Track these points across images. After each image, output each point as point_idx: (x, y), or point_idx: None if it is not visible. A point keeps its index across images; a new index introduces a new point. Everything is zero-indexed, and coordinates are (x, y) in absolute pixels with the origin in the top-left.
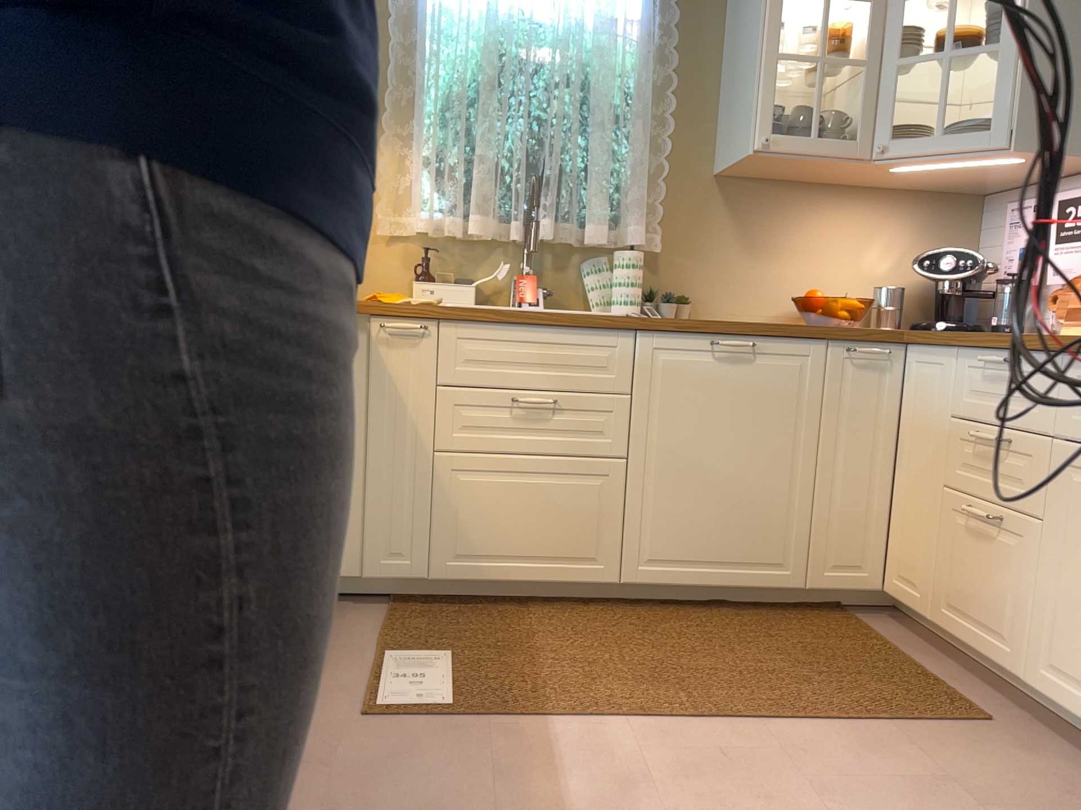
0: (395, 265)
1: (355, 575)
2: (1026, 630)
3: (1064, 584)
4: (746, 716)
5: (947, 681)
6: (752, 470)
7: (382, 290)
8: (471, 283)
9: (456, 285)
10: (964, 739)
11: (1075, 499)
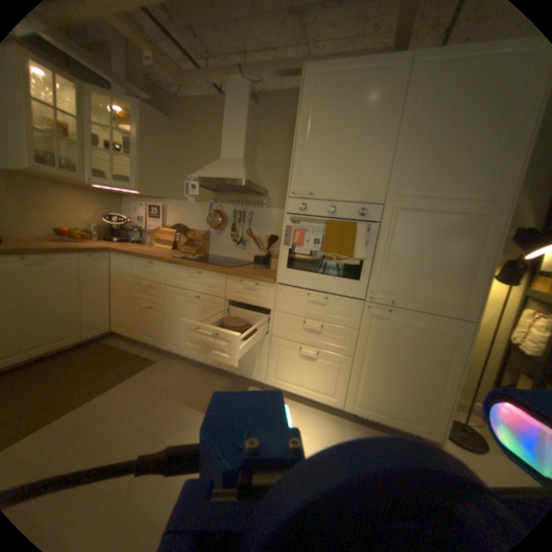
0: None
1: None
2: (160, 335)
3: (170, 322)
4: (78, 404)
5: (138, 355)
6: (50, 307)
7: None
8: None
9: None
10: (150, 372)
11: (171, 300)
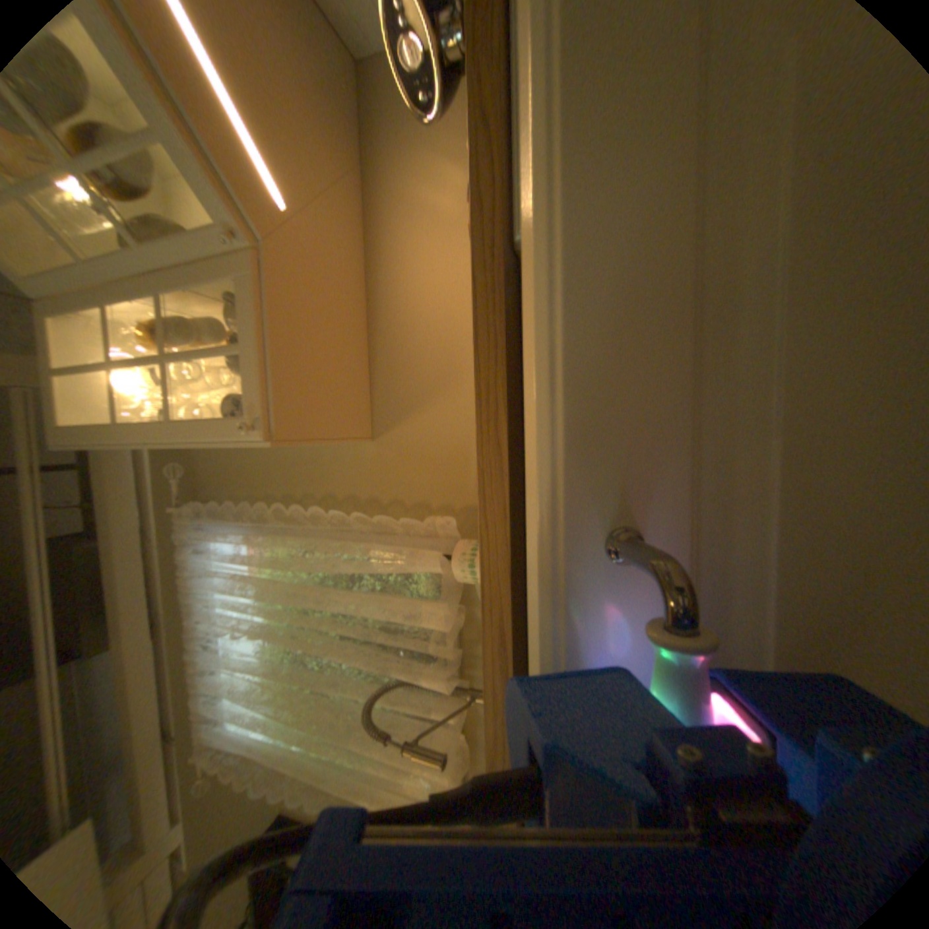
0: None
1: None
2: None
3: None
4: None
5: None
6: None
7: None
8: None
9: None
10: None
11: None
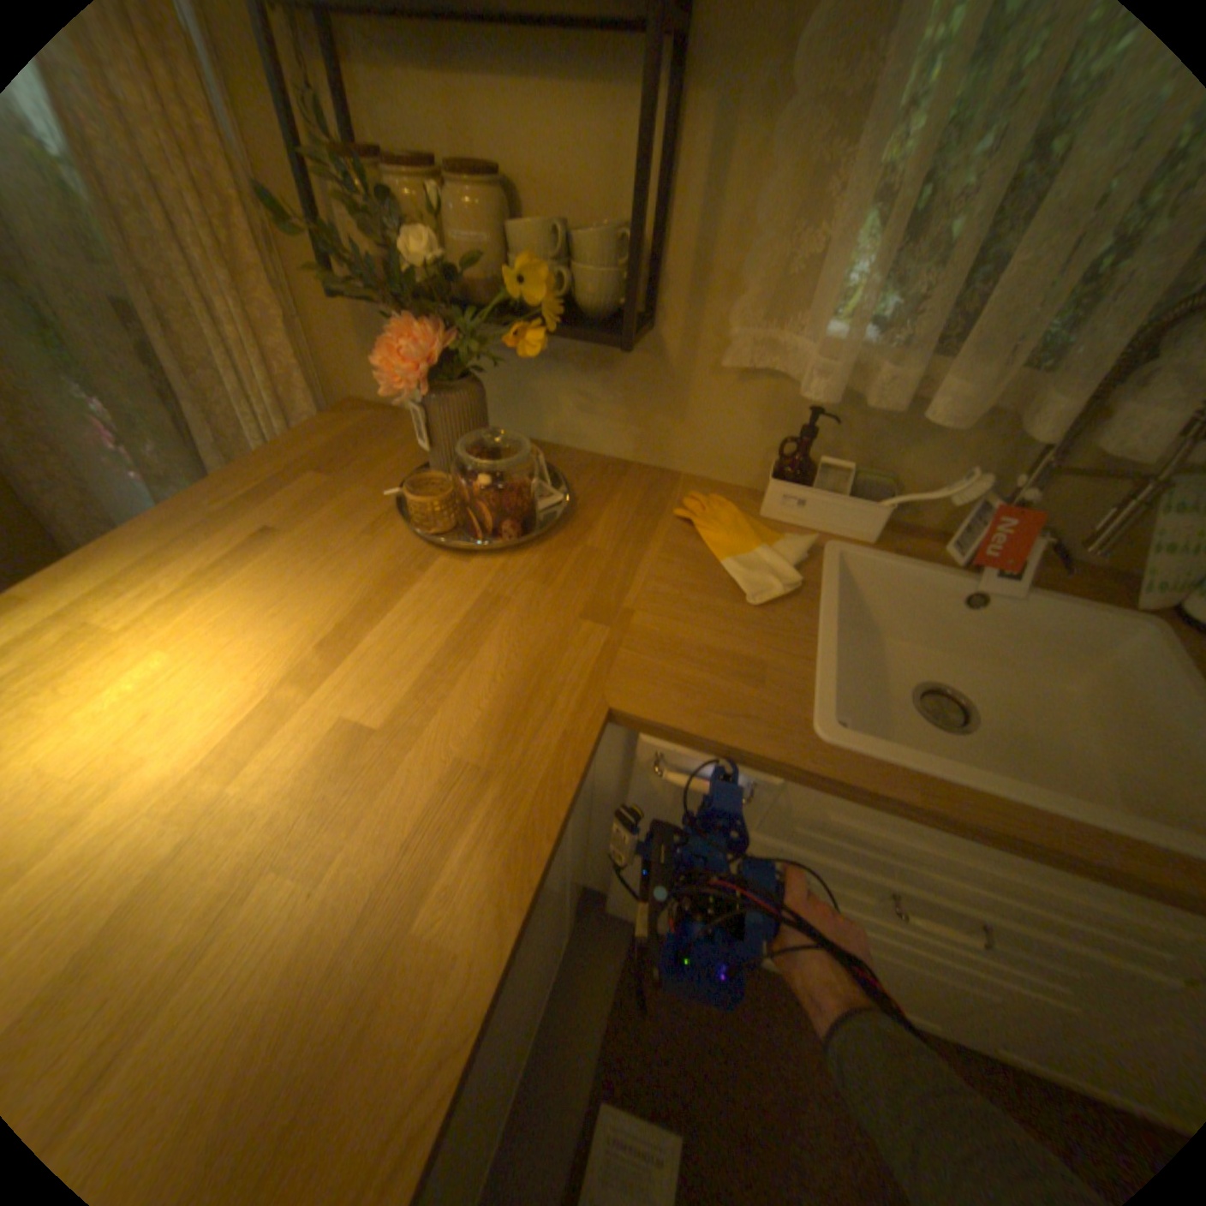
0: (747, 420)
1: (604, 893)
2: None
3: None
4: None
5: None
6: None
7: (716, 461)
8: (889, 503)
9: (858, 504)
10: None
11: None
